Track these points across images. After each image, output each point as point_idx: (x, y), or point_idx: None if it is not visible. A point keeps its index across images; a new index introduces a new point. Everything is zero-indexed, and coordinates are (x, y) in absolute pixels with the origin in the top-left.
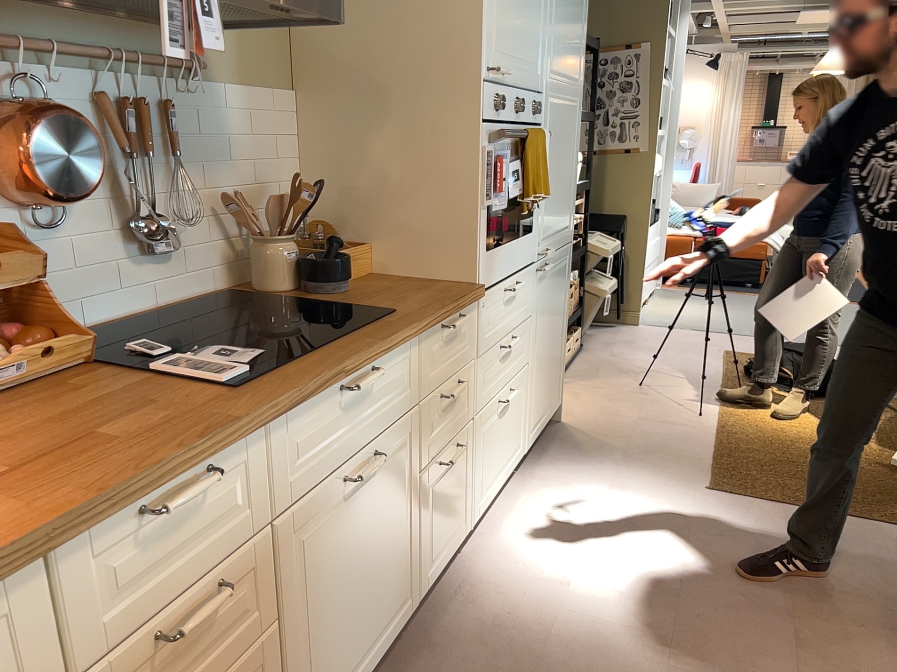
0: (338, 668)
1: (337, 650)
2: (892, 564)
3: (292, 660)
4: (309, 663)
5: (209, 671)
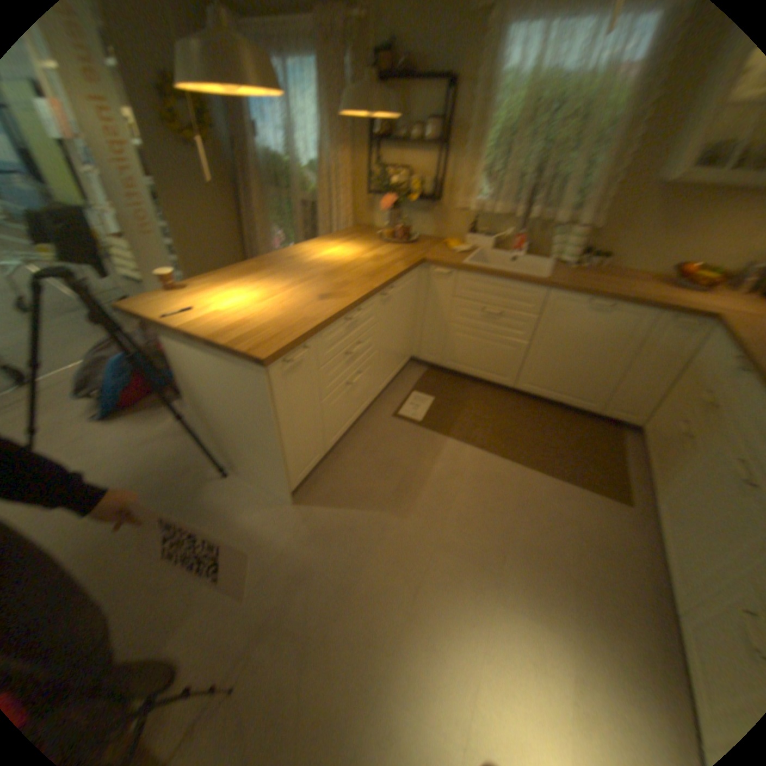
0: (677, 518)
1: (684, 512)
2: (273, 695)
3: (690, 475)
4: (686, 489)
5: (699, 425)
